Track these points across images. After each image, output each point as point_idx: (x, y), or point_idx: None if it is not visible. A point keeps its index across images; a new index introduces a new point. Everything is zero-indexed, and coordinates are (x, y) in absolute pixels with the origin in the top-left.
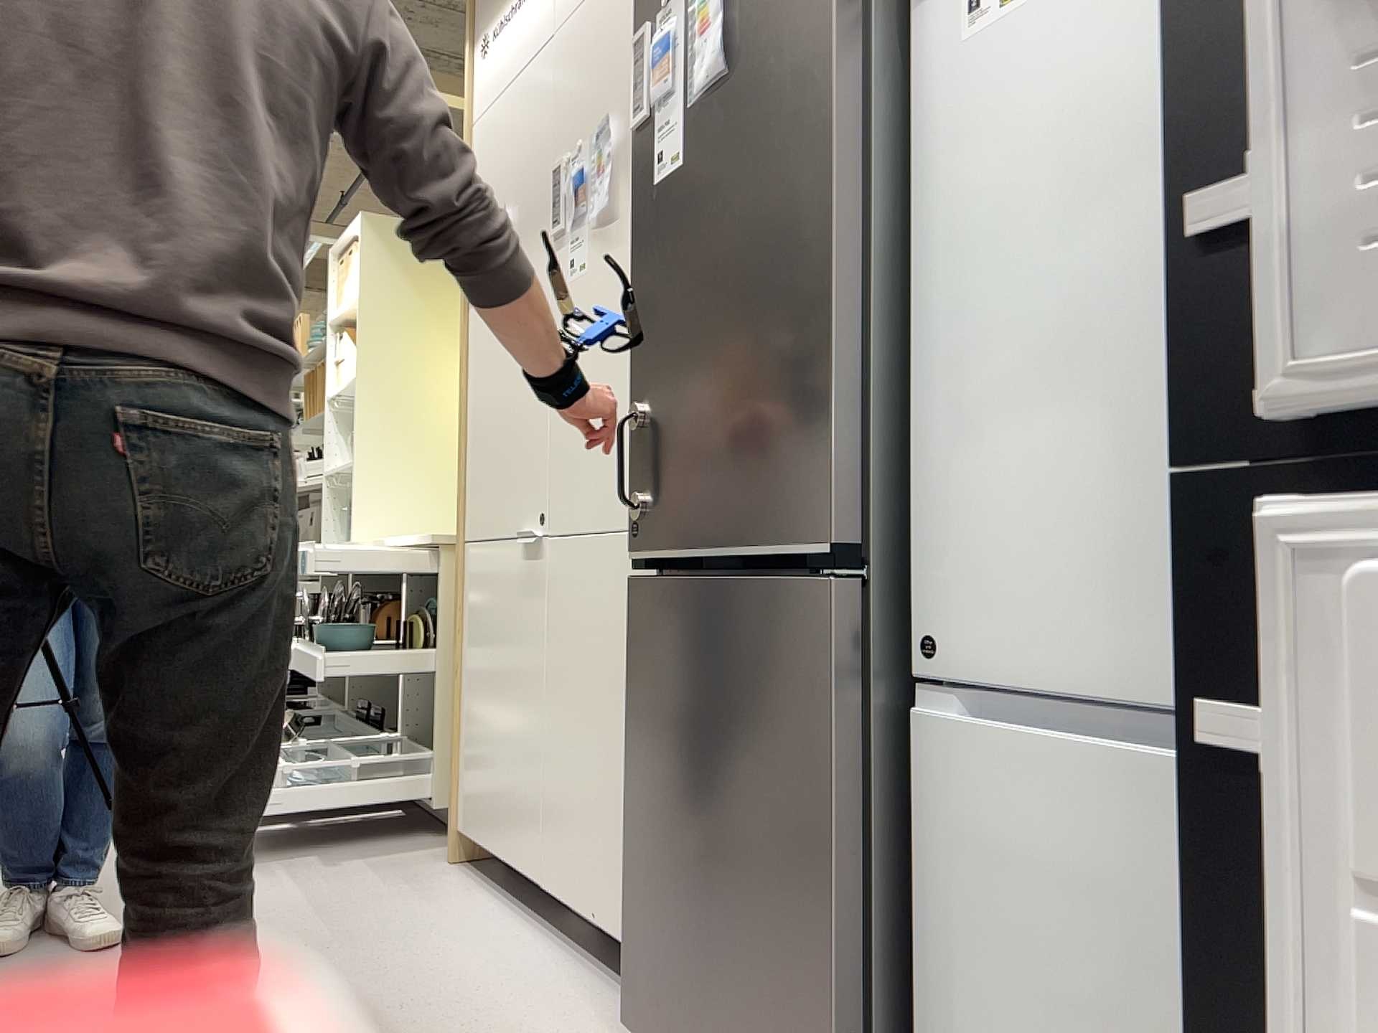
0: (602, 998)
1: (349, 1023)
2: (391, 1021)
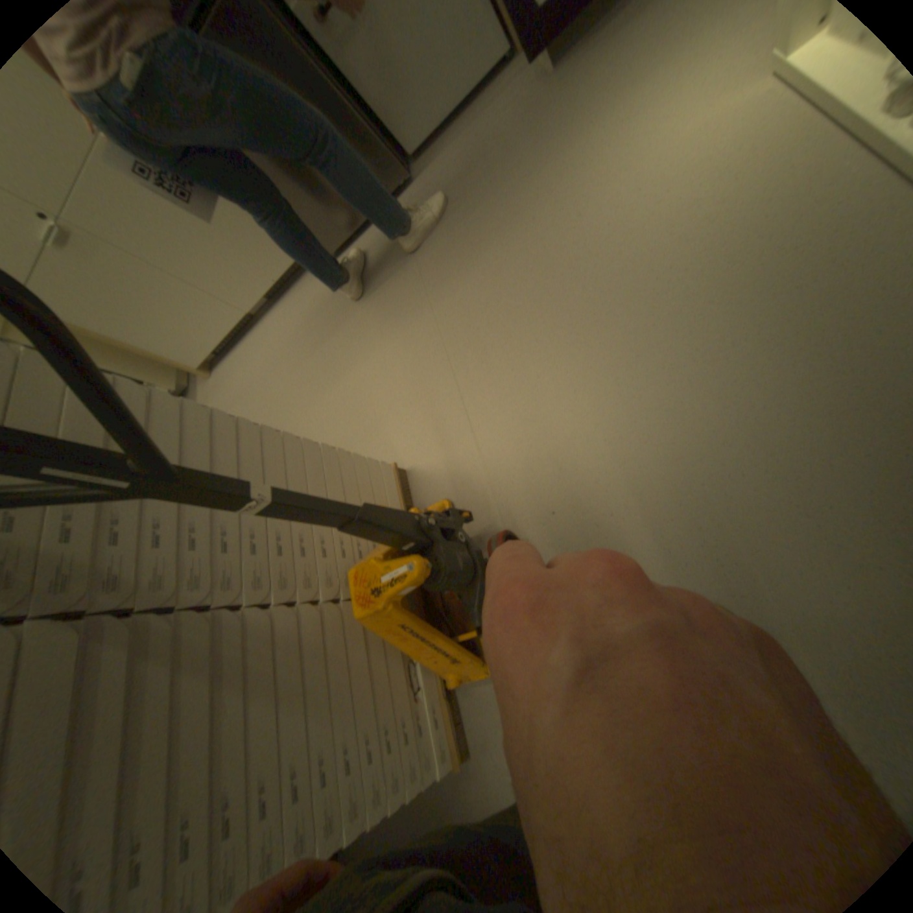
0: (304, 282)
1: (298, 357)
2: (299, 344)
